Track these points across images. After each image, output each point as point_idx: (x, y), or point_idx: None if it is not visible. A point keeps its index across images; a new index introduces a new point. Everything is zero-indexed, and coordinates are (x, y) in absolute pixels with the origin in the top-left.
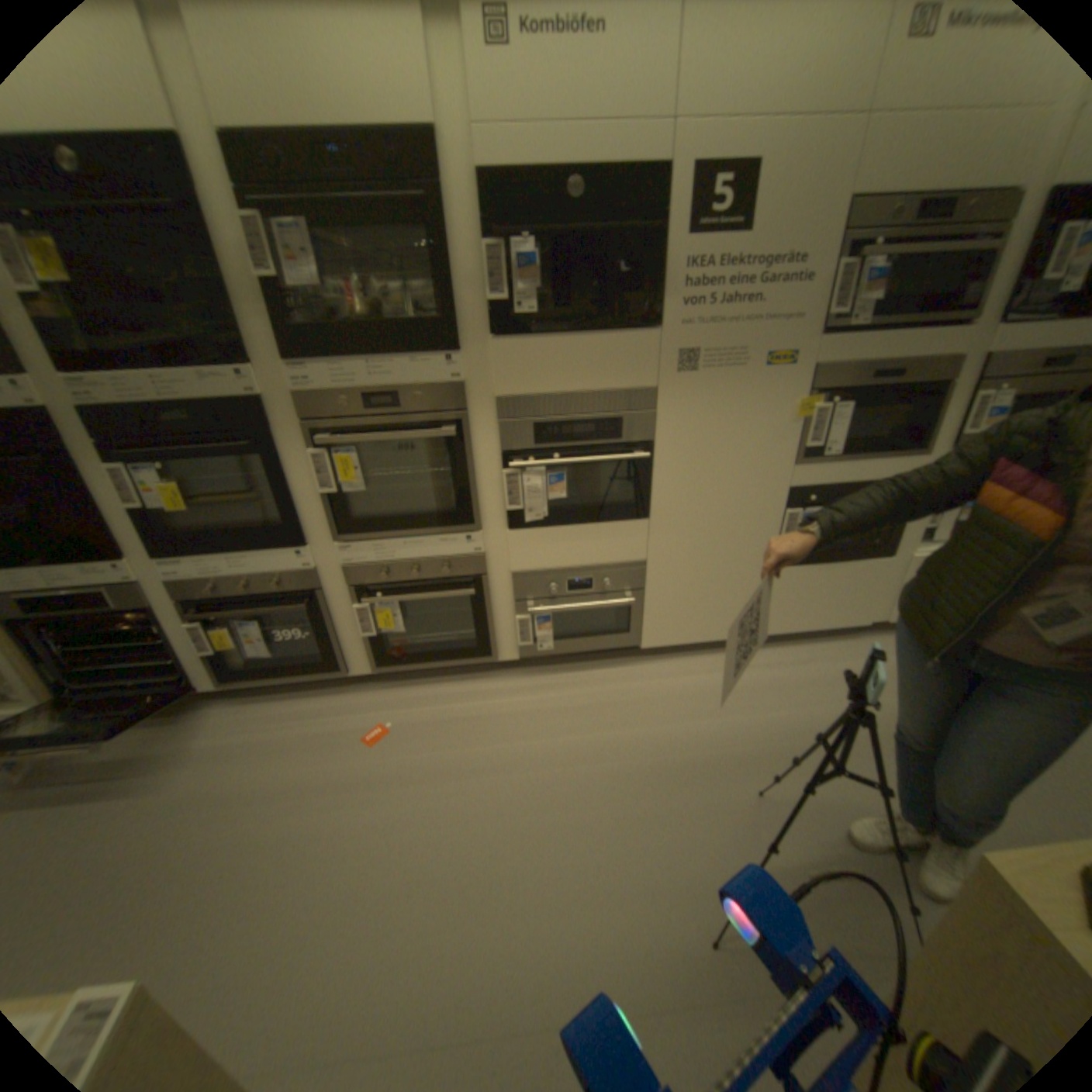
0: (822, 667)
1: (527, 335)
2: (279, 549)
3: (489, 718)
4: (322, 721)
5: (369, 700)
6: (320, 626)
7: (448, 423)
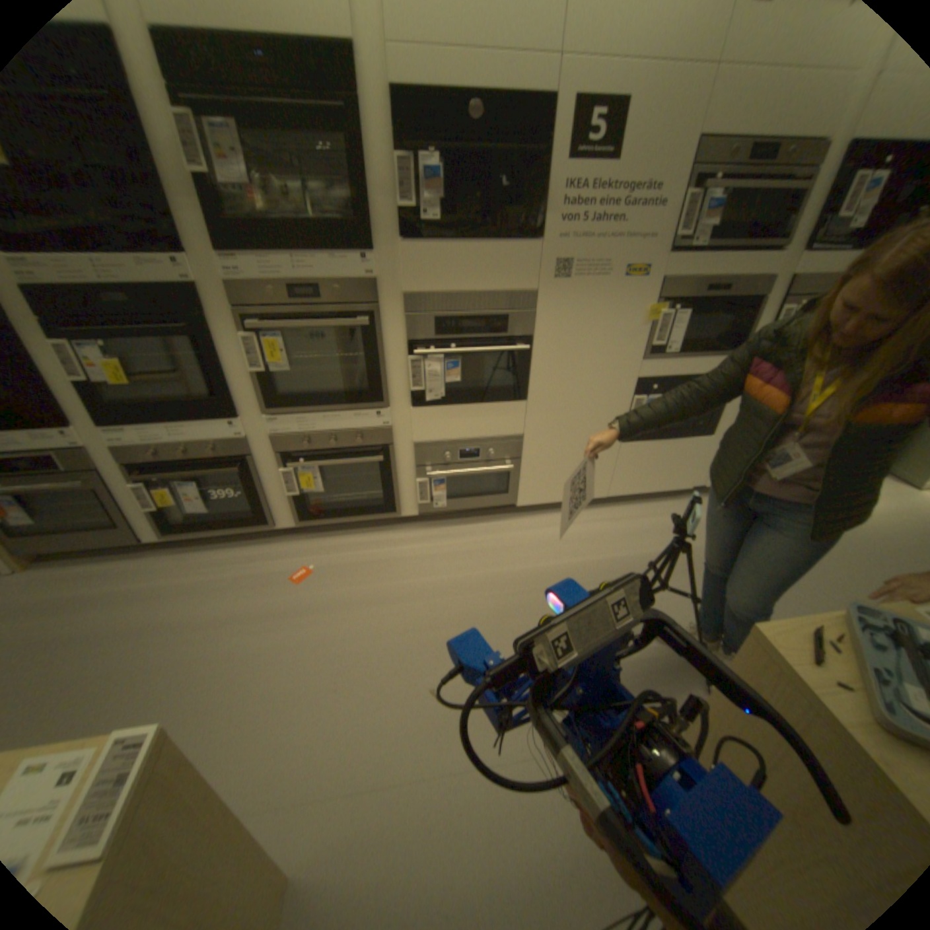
0: (655, 520)
1: (432, 239)
2: (215, 420)
3: (396, 561)
4: (255, 565)
5: (295, 549)
6: (251, 487)
7: (363, 314)
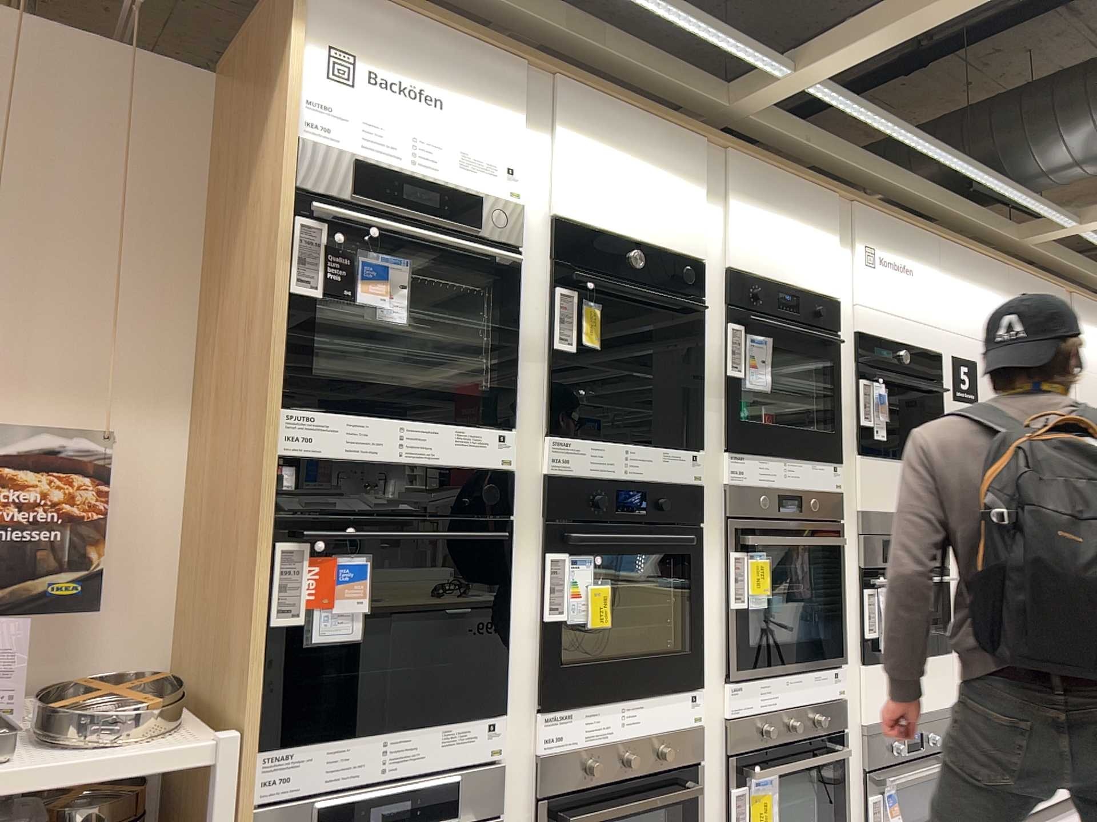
0: None
1: (878, 456)
2: (679, 690)
3: None
4: None
5: None
6: None
7: (831, 532)
